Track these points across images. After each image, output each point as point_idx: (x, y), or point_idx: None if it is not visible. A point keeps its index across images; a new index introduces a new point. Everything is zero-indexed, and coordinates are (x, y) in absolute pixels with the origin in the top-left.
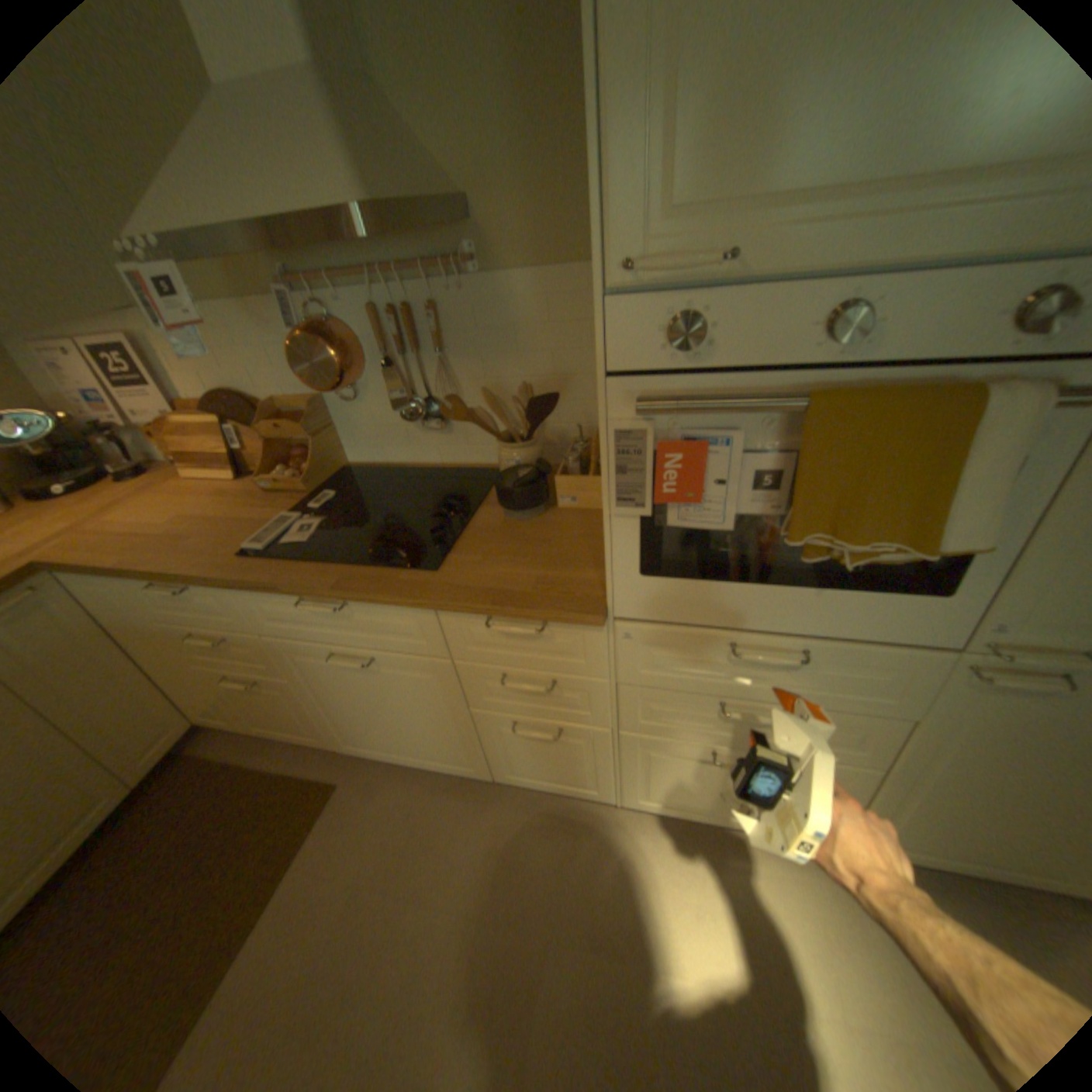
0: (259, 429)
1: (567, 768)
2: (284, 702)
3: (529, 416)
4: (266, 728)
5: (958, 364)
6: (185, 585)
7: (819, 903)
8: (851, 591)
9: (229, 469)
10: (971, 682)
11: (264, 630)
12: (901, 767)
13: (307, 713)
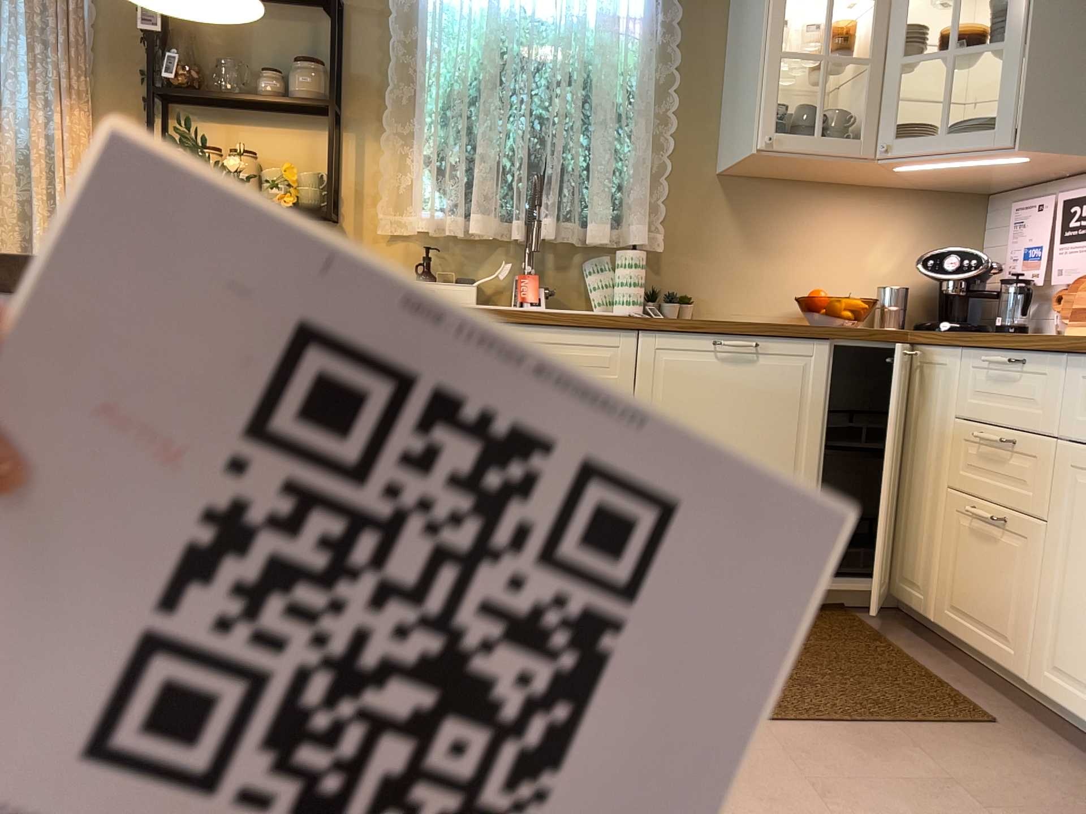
0: None
1: None
2: (1018, 564)
3: None
4: (964, 614)
5: None
6: (1028, 353)
7: None
8: None
9: None
10: None
11: (1071, 429)
12: None
13: (1035, 592)
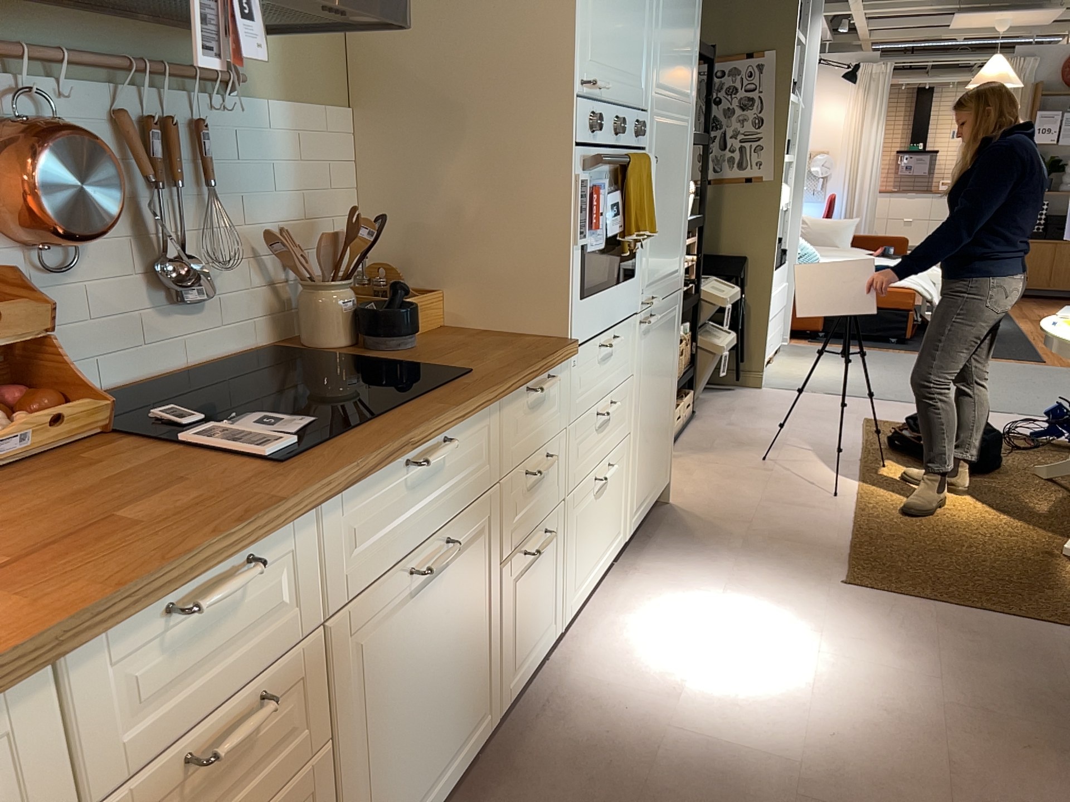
0: None
1: (542, 600)
2: None
3: (366, 242)
4: None
5: (634, 150)
6: (264, 540)
7: (648, 581)
8: (620, 284)
9: None
10: (641, 332)
11: (335, 596)
12: (633, 422)
13: None
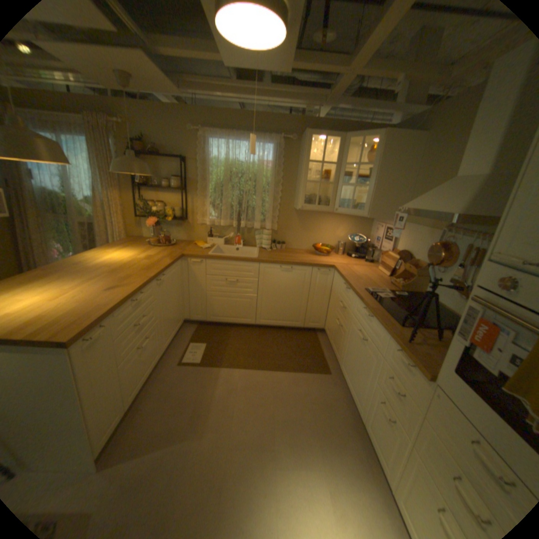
0: (405, 266)
1: (387, 446)
2: (342, 338)
3: None
4: (333, 343)
5: None
6: (350, 288)
7: None
8: None
9: (390, 273)
10: None
11: (354, 312)
12: None
13: (343, 346)
